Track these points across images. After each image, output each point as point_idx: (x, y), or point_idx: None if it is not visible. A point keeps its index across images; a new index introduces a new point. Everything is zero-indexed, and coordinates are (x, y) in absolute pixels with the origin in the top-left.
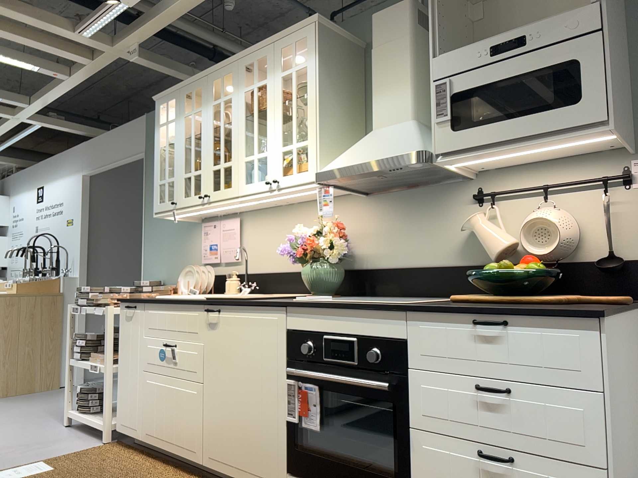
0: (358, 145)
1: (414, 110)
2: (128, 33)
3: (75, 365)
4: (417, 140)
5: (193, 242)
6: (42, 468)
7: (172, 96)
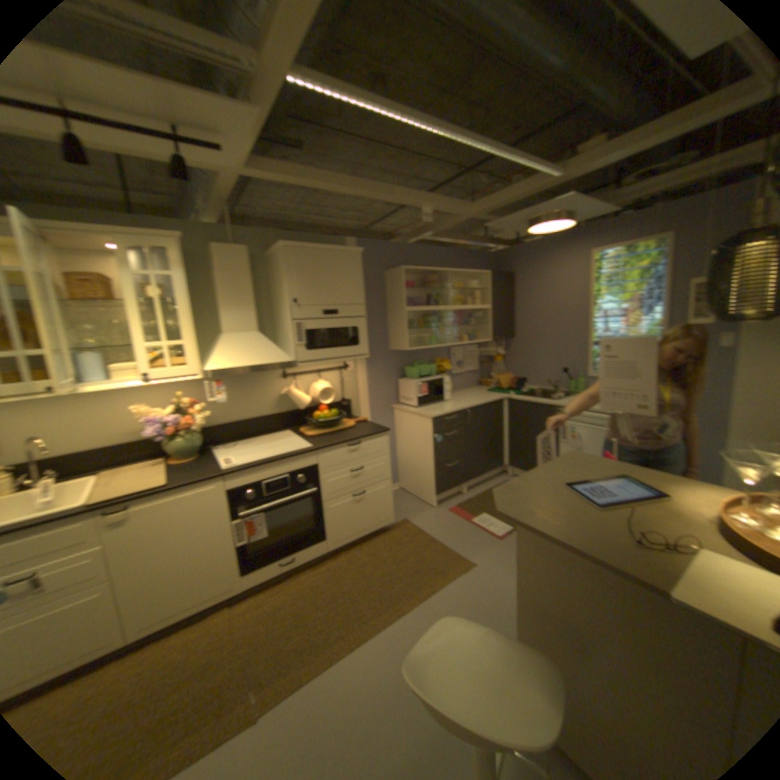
0: (225, 347)
1: (256, 325)
2: None
3: None
4: (280, 351)
5: None
6: None
7: None
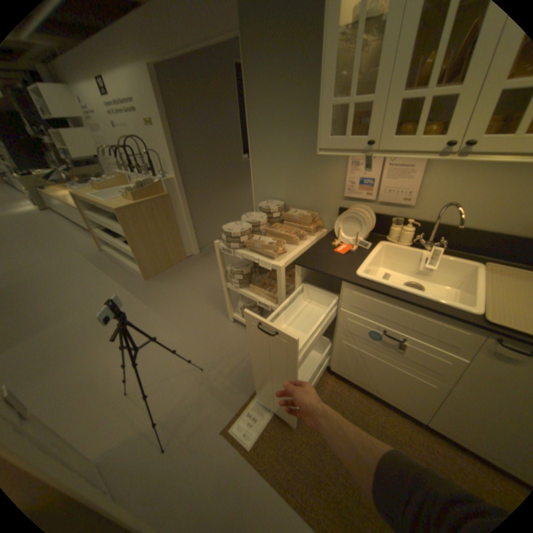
0: None
1: None
2: None
3: (235, 291)
4: None
5: (329, 170)
6: (267, 406)
7: None
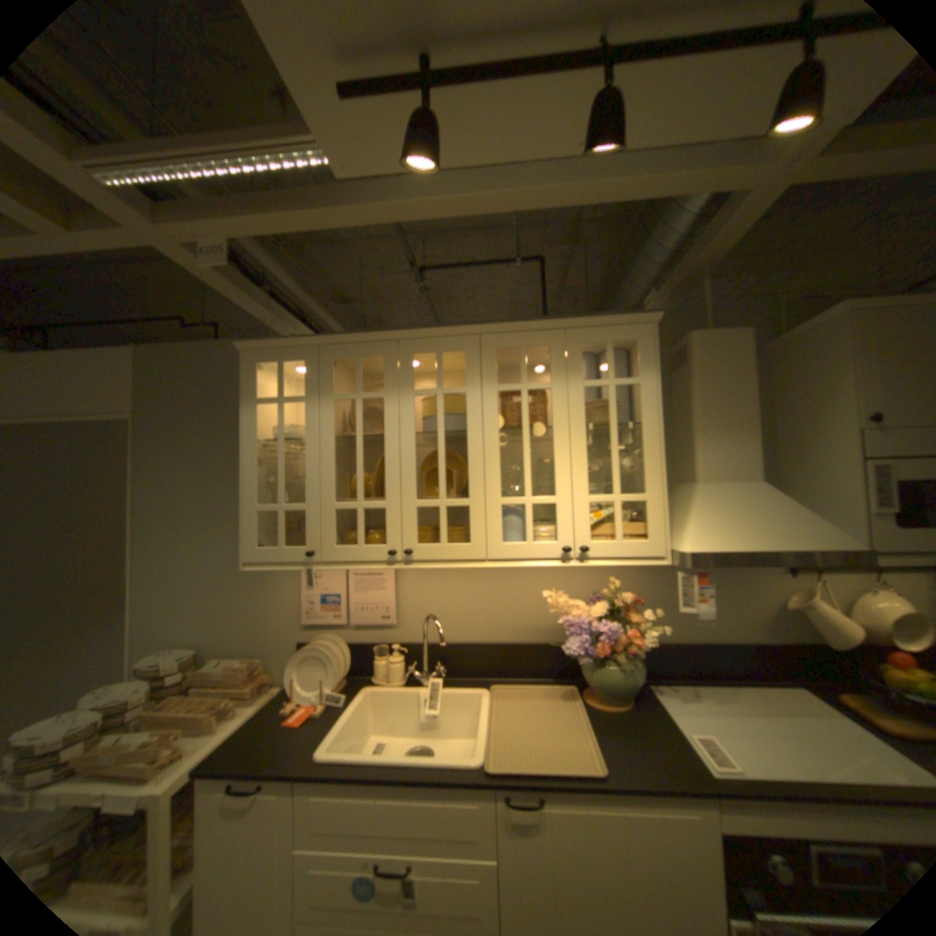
0: (713, 509)
1: (765, 469)
2: (213, 207)
3: None
4: (833, 526)
5: (276, 586)
6: None
7: (296, 352)
